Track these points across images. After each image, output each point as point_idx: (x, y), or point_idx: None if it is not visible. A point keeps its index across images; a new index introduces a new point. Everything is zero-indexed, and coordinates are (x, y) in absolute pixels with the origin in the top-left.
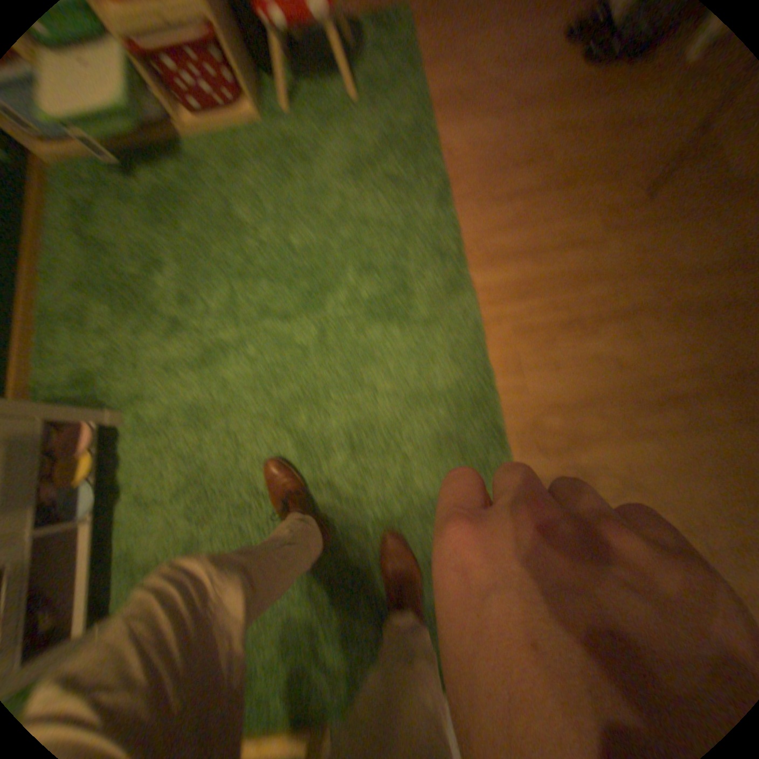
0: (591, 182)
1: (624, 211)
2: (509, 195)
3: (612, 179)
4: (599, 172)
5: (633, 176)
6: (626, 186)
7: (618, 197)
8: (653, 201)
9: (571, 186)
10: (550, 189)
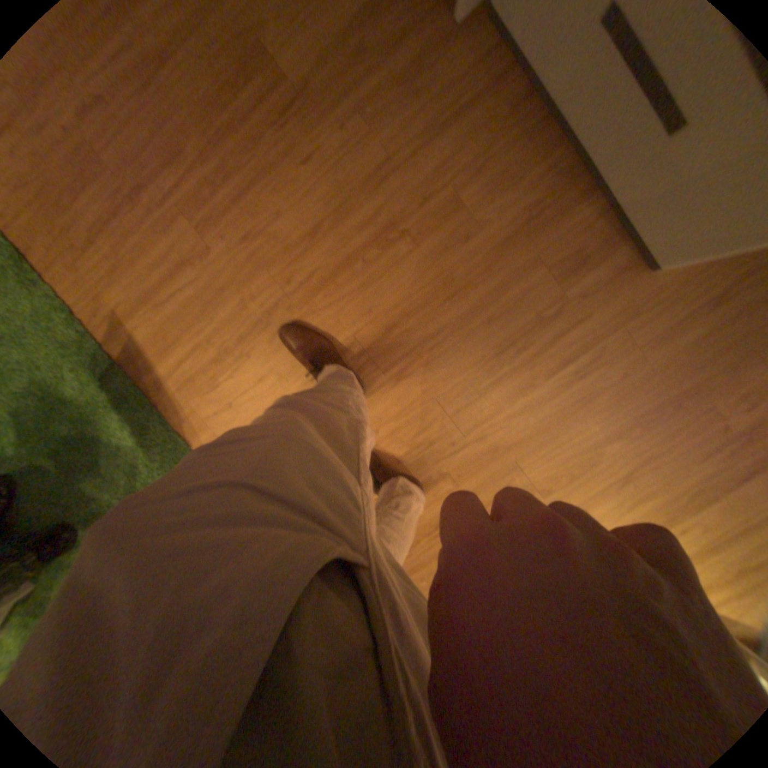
0: (156, 176)
1: (205, 197)
2: (87, 239)
3: (174, 159)
4: (157, 156)
5: (193, 142)
6: (191, 162)
7: (190, 181)
8: (227, 167)
9: (138, 192)
10: (120, 208)
